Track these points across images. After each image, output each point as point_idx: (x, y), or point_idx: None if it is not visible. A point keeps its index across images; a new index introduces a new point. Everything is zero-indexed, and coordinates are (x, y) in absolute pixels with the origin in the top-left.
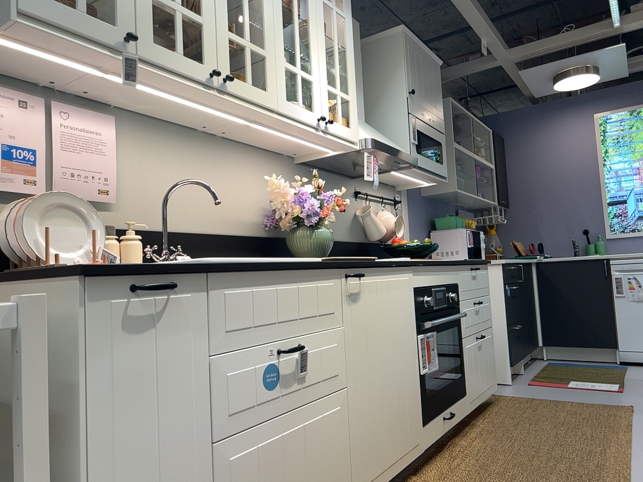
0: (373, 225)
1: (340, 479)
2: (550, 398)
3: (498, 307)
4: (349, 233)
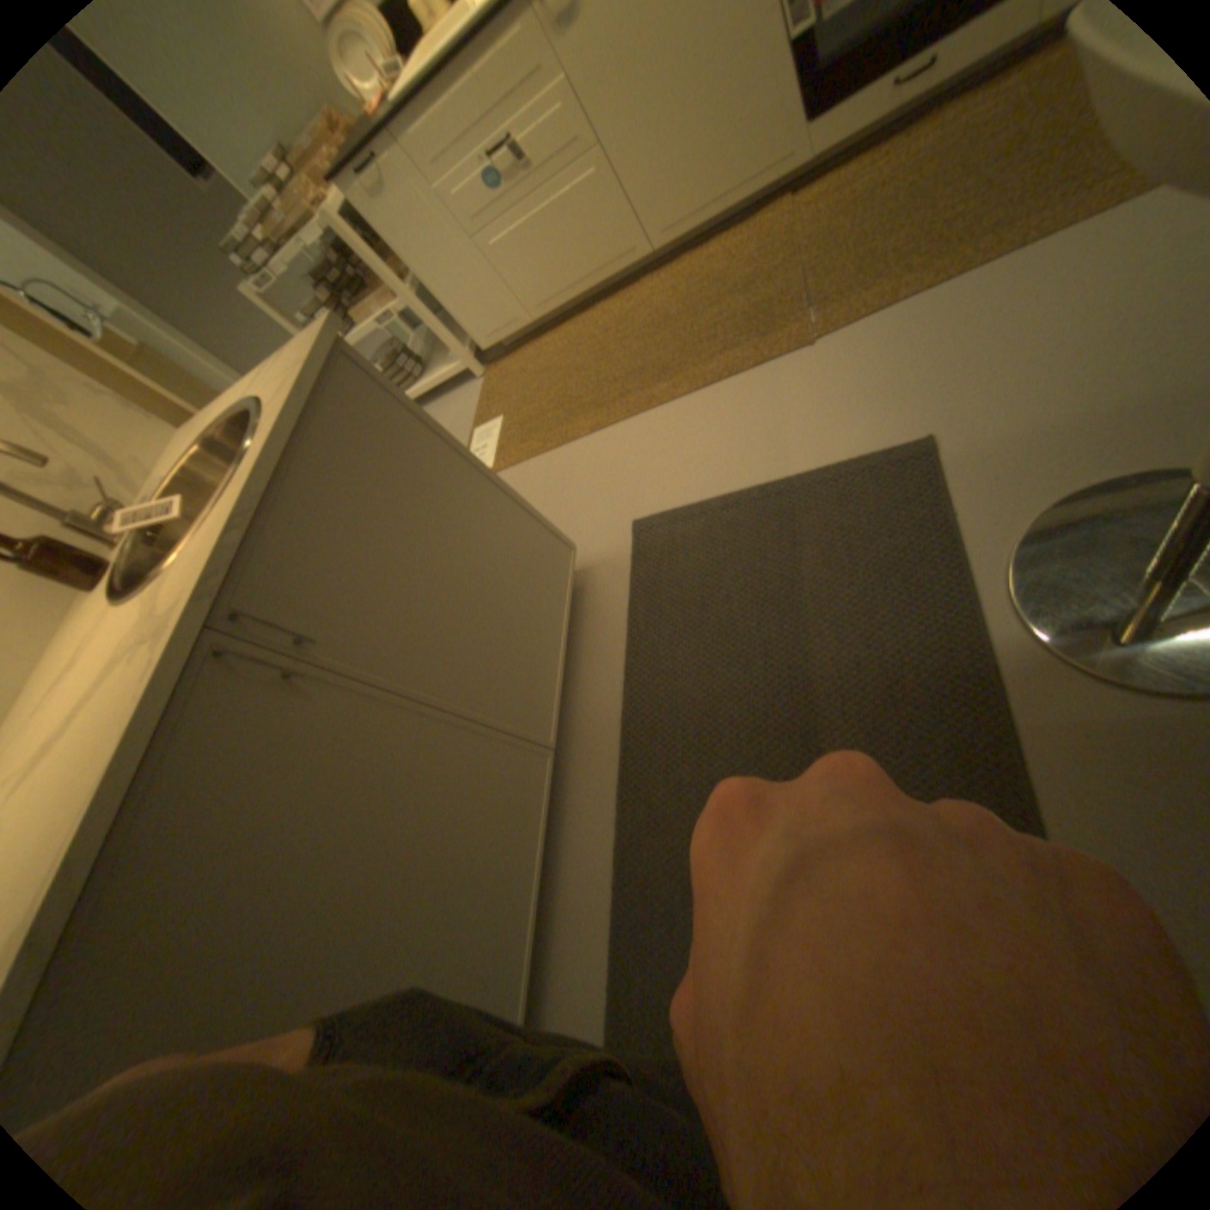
0: None
1: (623, 229)
2: None
3: None
4: None
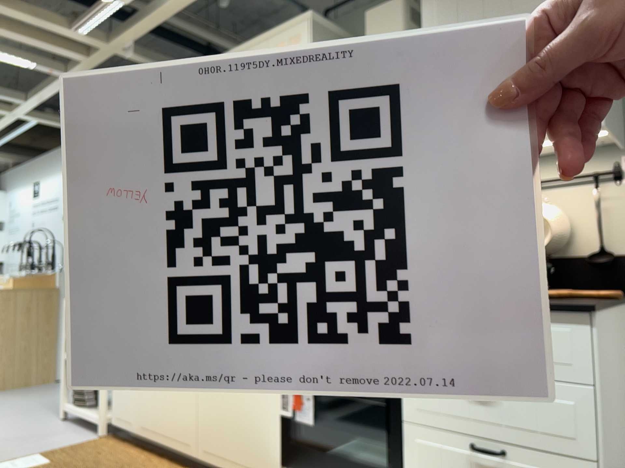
0: None
1: (187, 430)
2: None
3: None
4: None
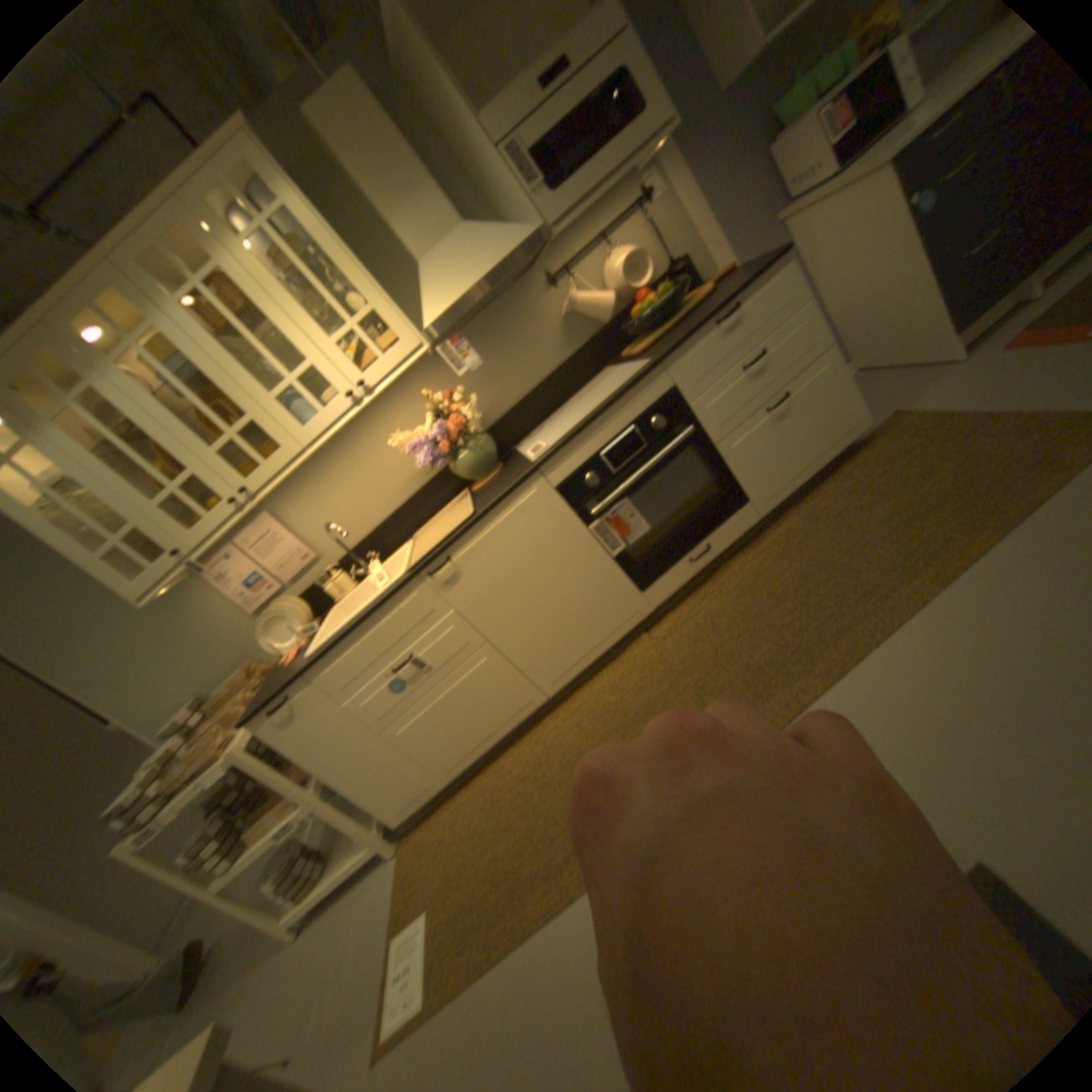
0: (591, 308)
1: (520, 690)
2: (990, 405)
3: (910, 242)
4: (565, 345)
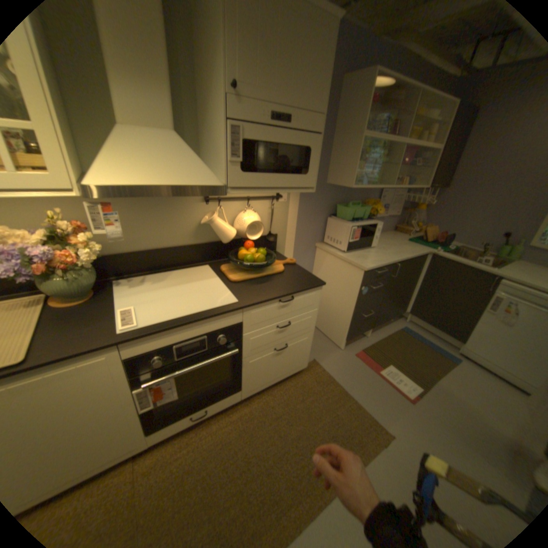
0: (218, 231)
1: None
2: (345, 387)
3: (351, 300)
4: (190, 237)
